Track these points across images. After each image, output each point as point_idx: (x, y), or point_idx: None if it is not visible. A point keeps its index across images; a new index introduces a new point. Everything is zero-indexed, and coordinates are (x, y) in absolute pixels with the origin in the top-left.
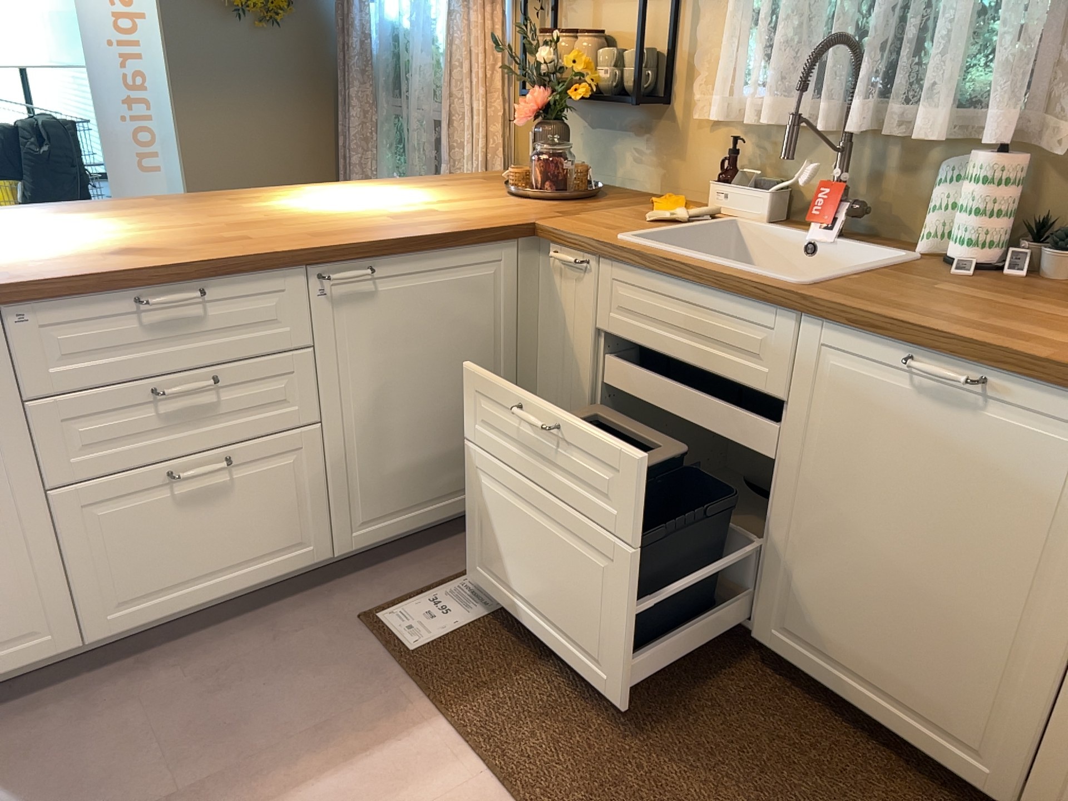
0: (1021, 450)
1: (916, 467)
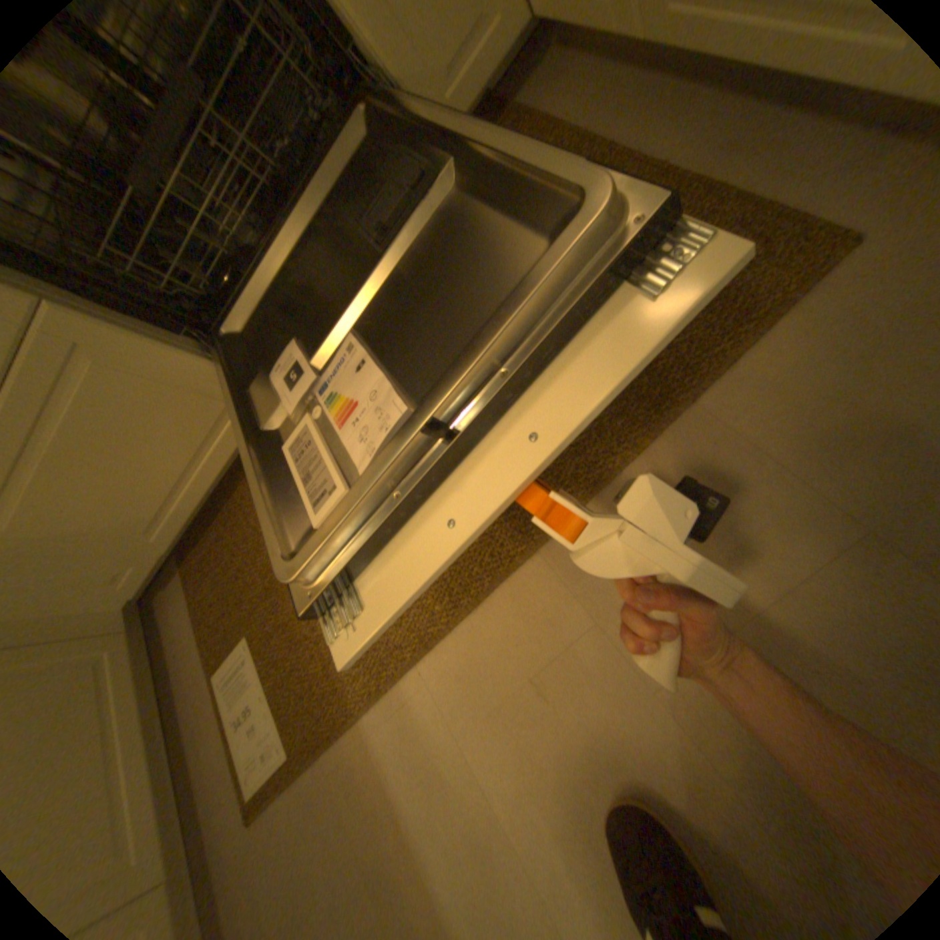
0: None
1: None
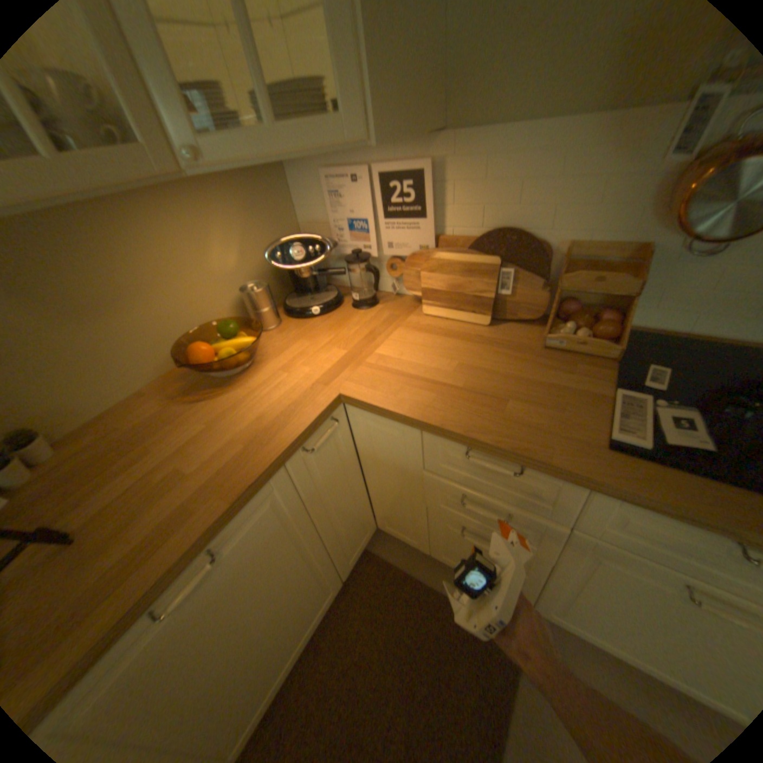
0: (253, 539)
1: (217, 620)
